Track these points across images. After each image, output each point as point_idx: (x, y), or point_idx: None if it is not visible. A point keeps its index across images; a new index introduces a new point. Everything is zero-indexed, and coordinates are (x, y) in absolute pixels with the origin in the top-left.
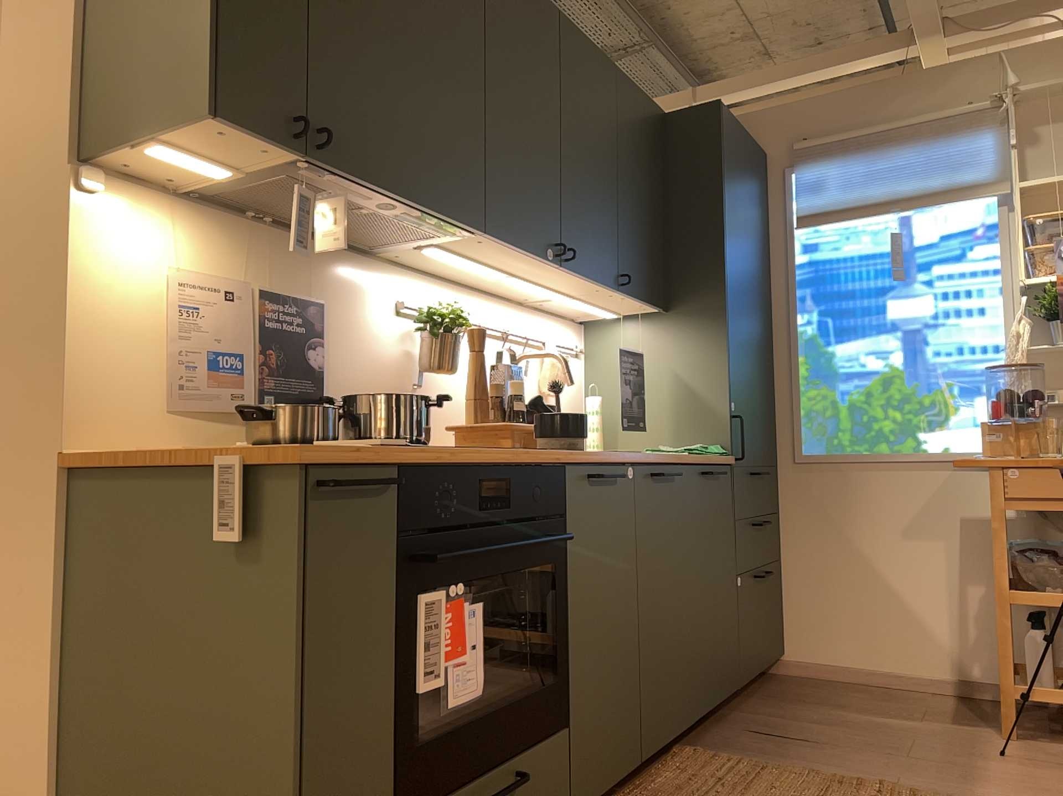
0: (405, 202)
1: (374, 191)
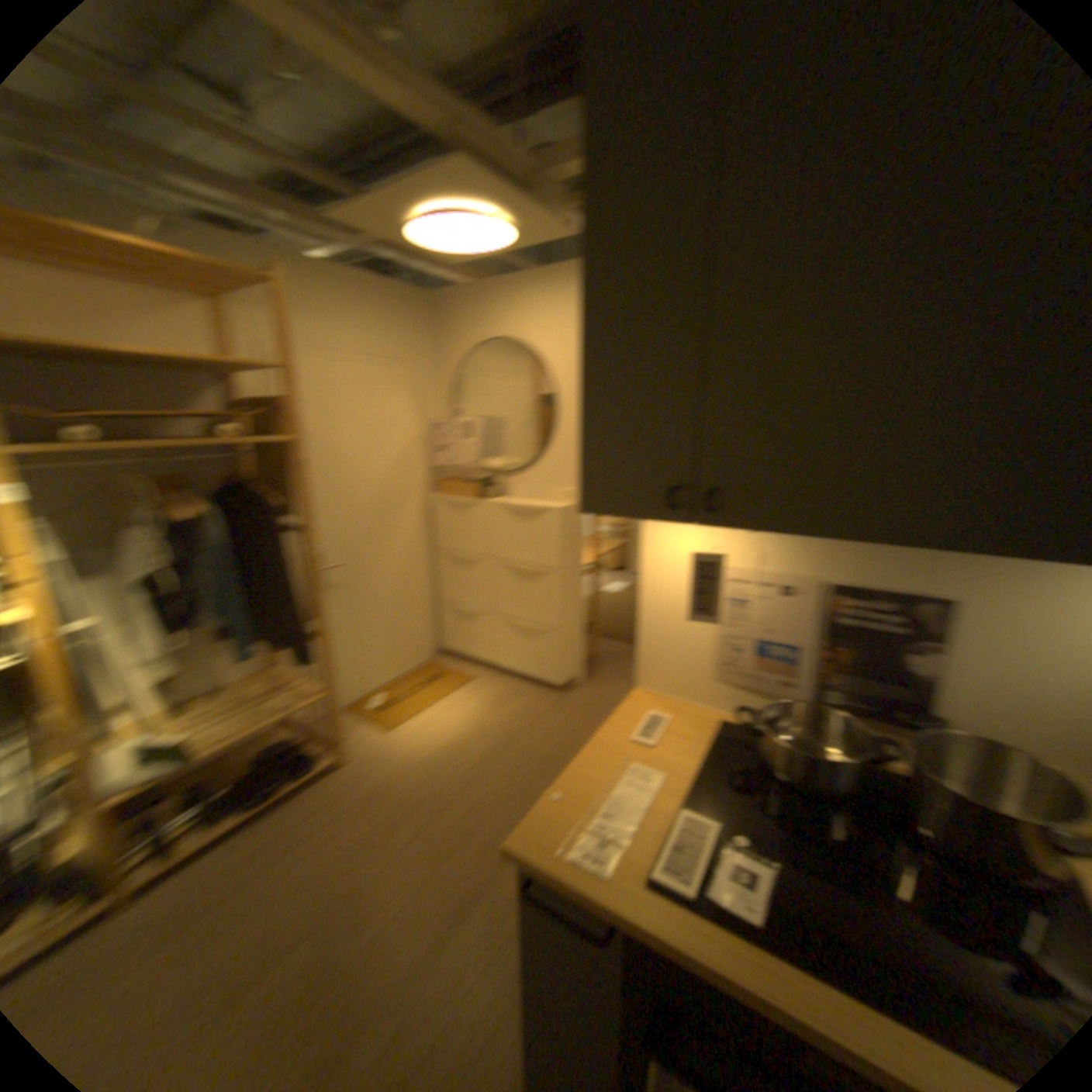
0: (935, 544)
1: (851, 536)
